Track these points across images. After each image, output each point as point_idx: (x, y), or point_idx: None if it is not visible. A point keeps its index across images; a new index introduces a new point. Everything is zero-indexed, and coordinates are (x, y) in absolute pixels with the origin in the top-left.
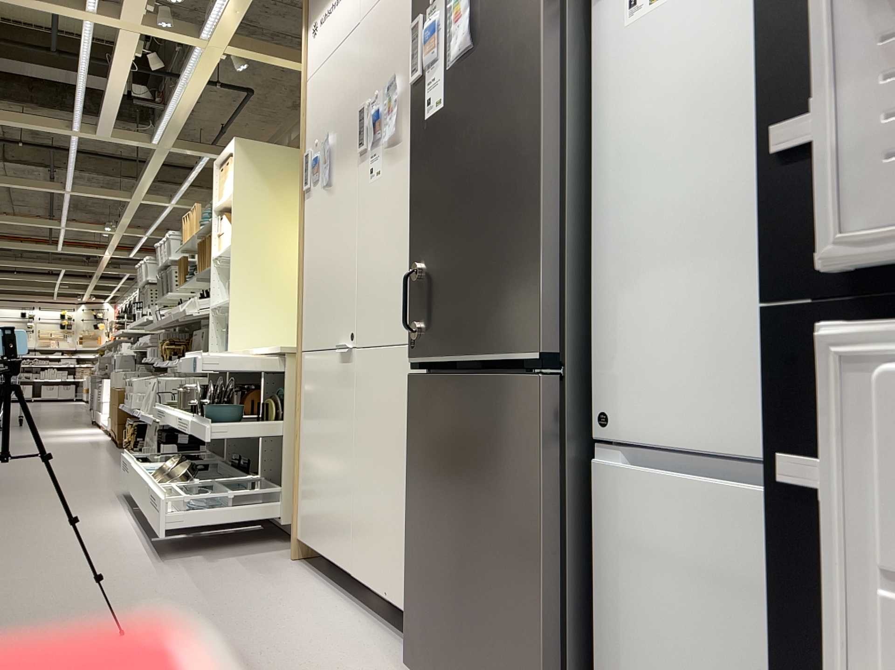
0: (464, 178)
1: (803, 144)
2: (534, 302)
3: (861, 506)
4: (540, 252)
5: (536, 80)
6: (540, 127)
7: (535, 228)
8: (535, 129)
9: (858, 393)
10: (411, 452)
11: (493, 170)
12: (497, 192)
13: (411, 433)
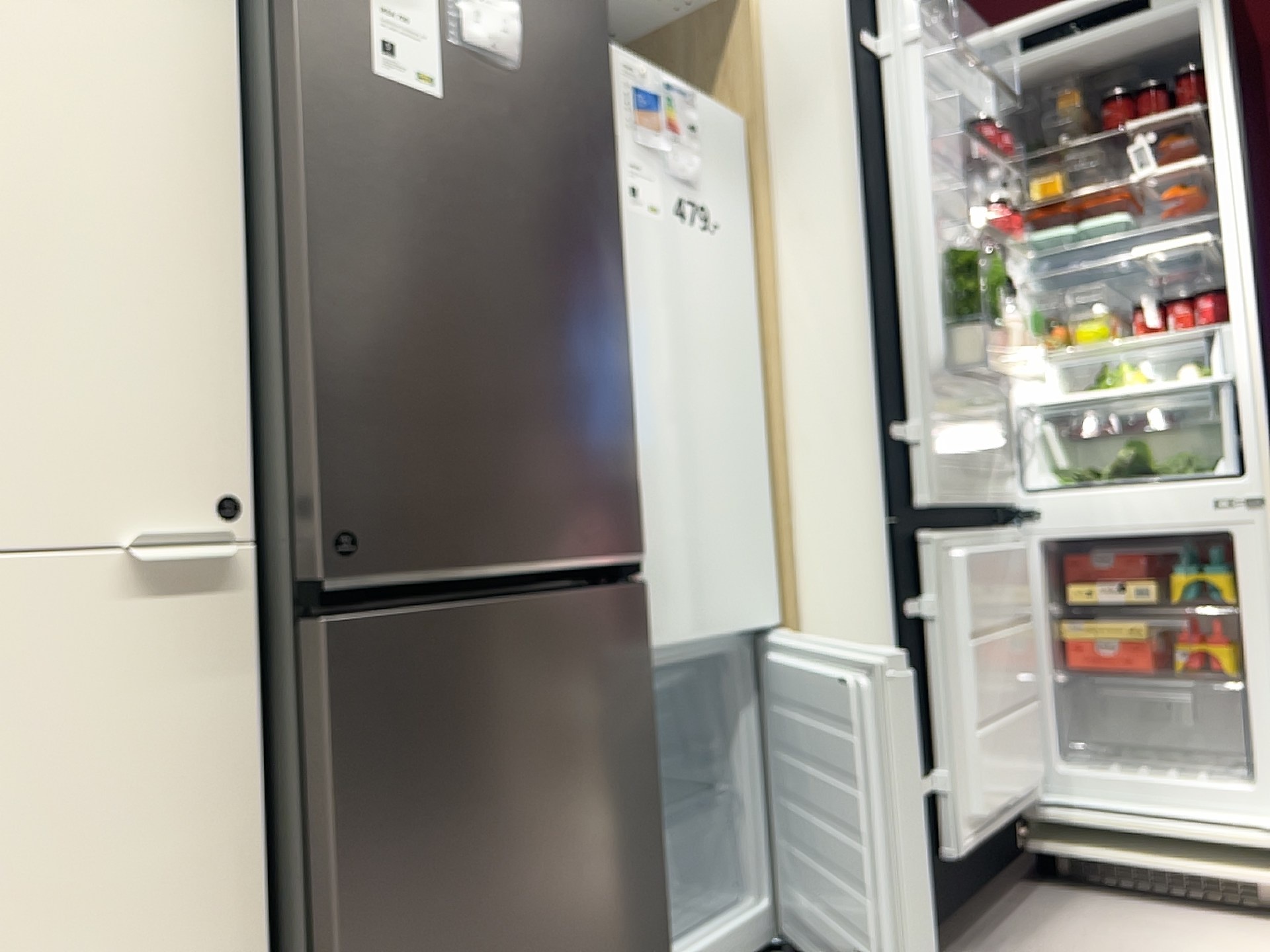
0: (503, 264)
1: (898, 434)
2: (629, 488)
3: (943, 608)
4: (631, 427)
5: (613, 211)
6: (622, 273)
7: (624, 394)
8: (617, 271)
9: (939, 558)
10: (348, 796)
11: (561, 286)
12: (570, 322)
13: (346, 751)
